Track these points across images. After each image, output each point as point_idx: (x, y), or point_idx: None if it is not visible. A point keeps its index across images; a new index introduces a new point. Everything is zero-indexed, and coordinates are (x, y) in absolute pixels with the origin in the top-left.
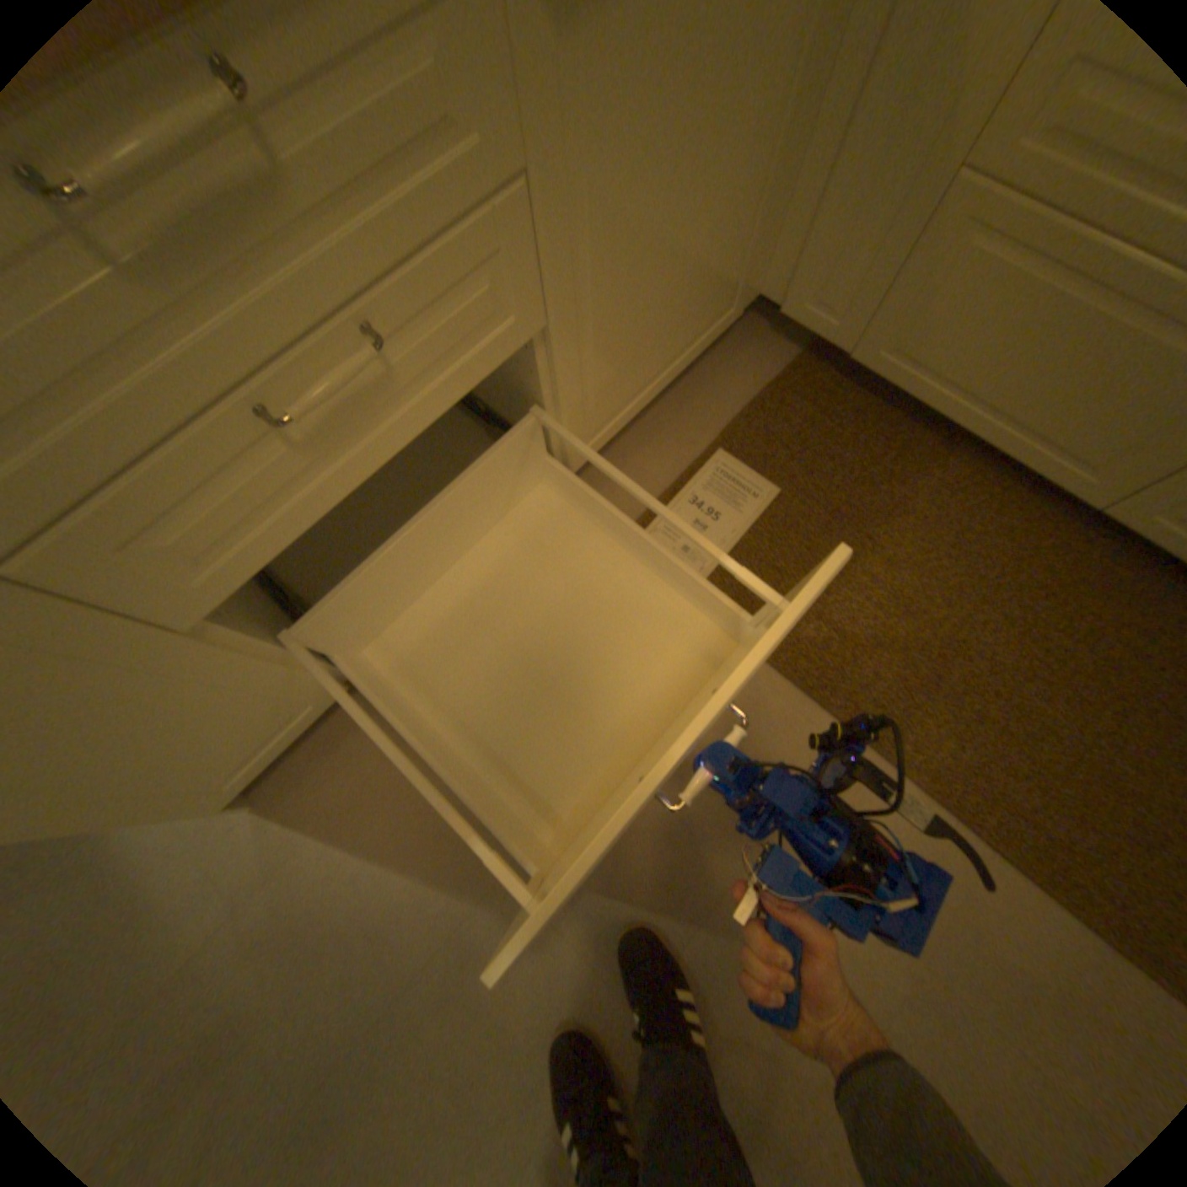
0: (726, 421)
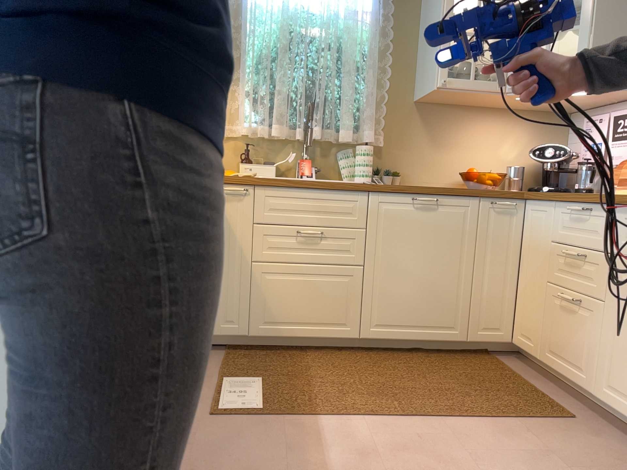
0: (215, 372)
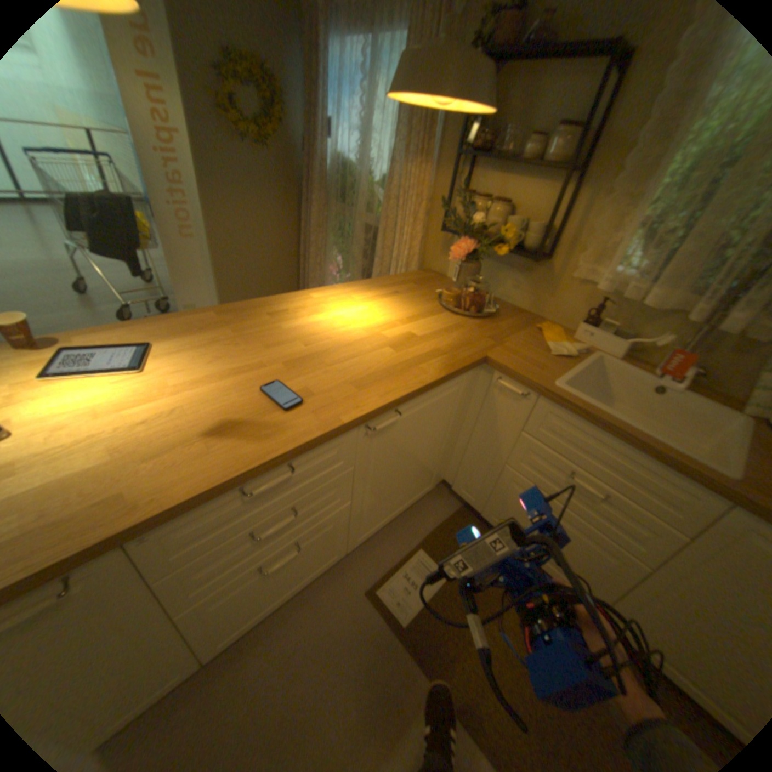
0: (425, 535)
